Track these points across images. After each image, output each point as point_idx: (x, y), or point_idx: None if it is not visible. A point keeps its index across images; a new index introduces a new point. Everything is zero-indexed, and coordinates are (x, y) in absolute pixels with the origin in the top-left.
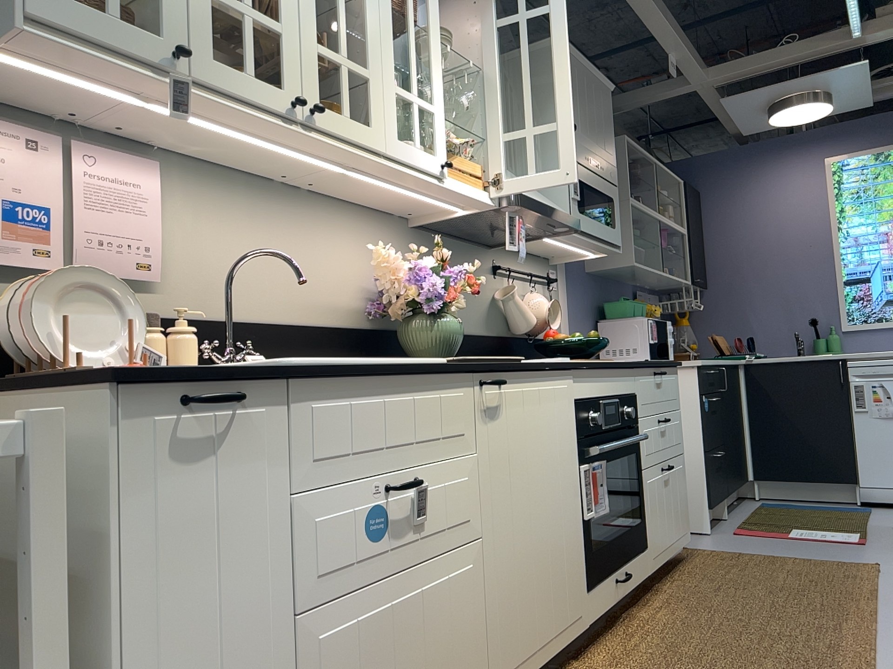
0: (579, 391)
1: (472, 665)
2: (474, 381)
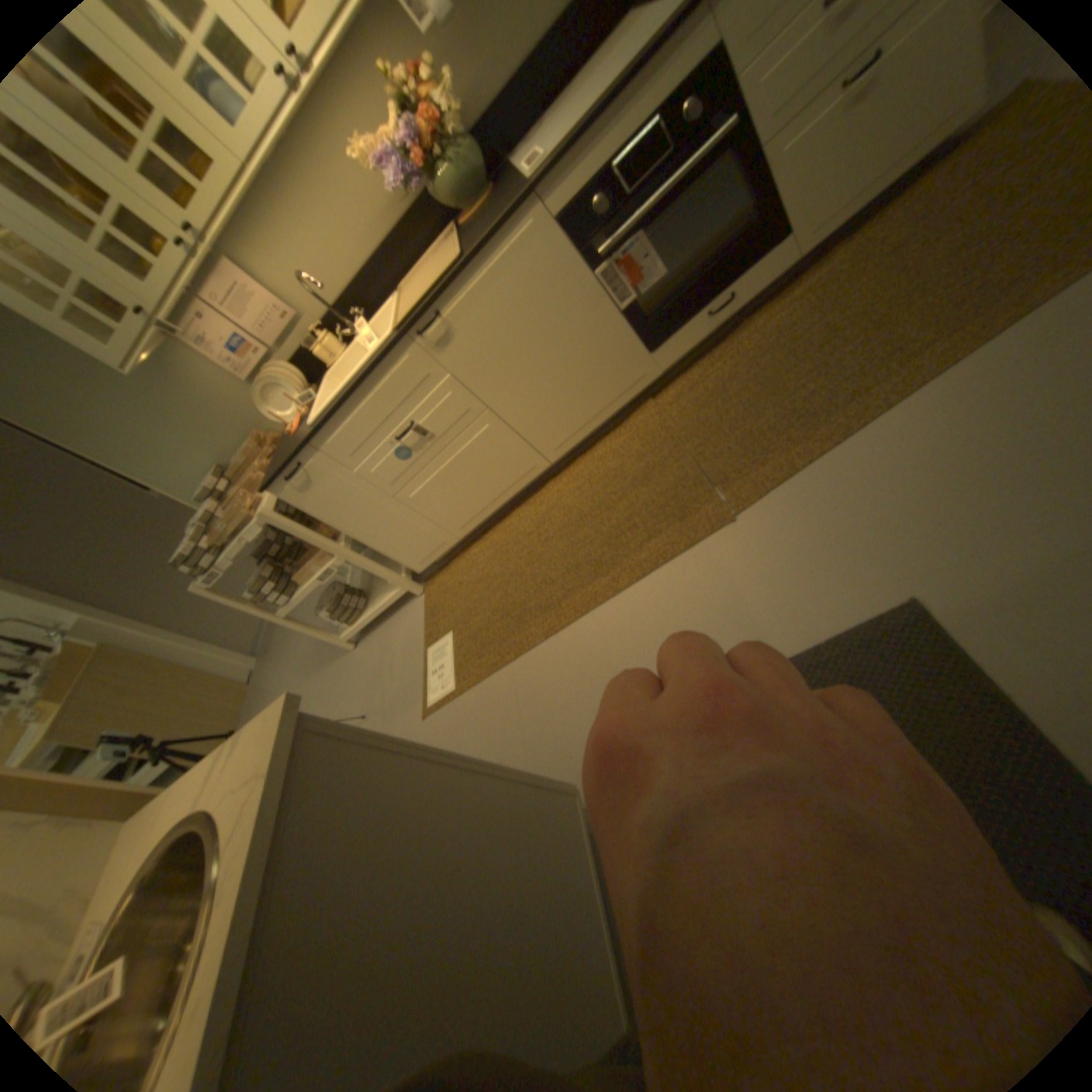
0: (558, 200)
1: (522, 457)
2: (412, 337)
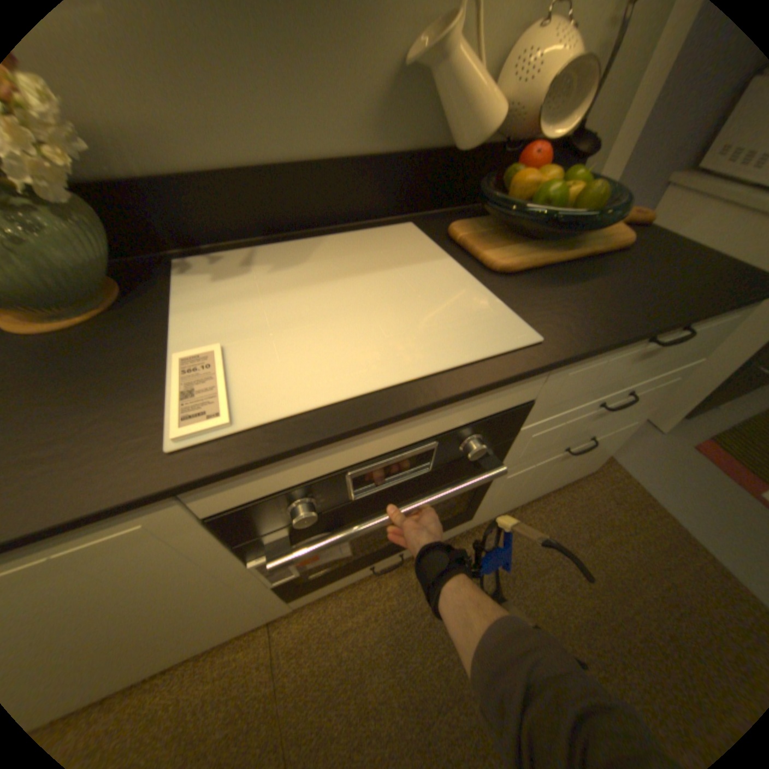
0: (218, 502)
1: None
2: None
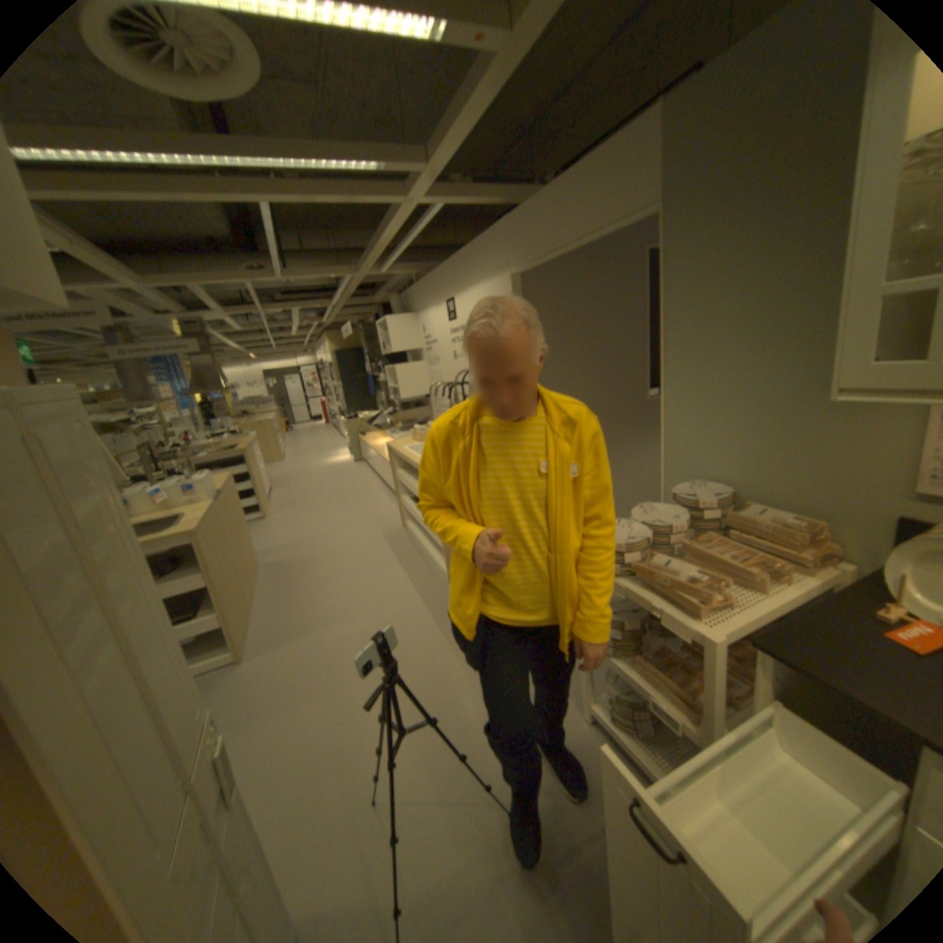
0: None
1: None
2: None
